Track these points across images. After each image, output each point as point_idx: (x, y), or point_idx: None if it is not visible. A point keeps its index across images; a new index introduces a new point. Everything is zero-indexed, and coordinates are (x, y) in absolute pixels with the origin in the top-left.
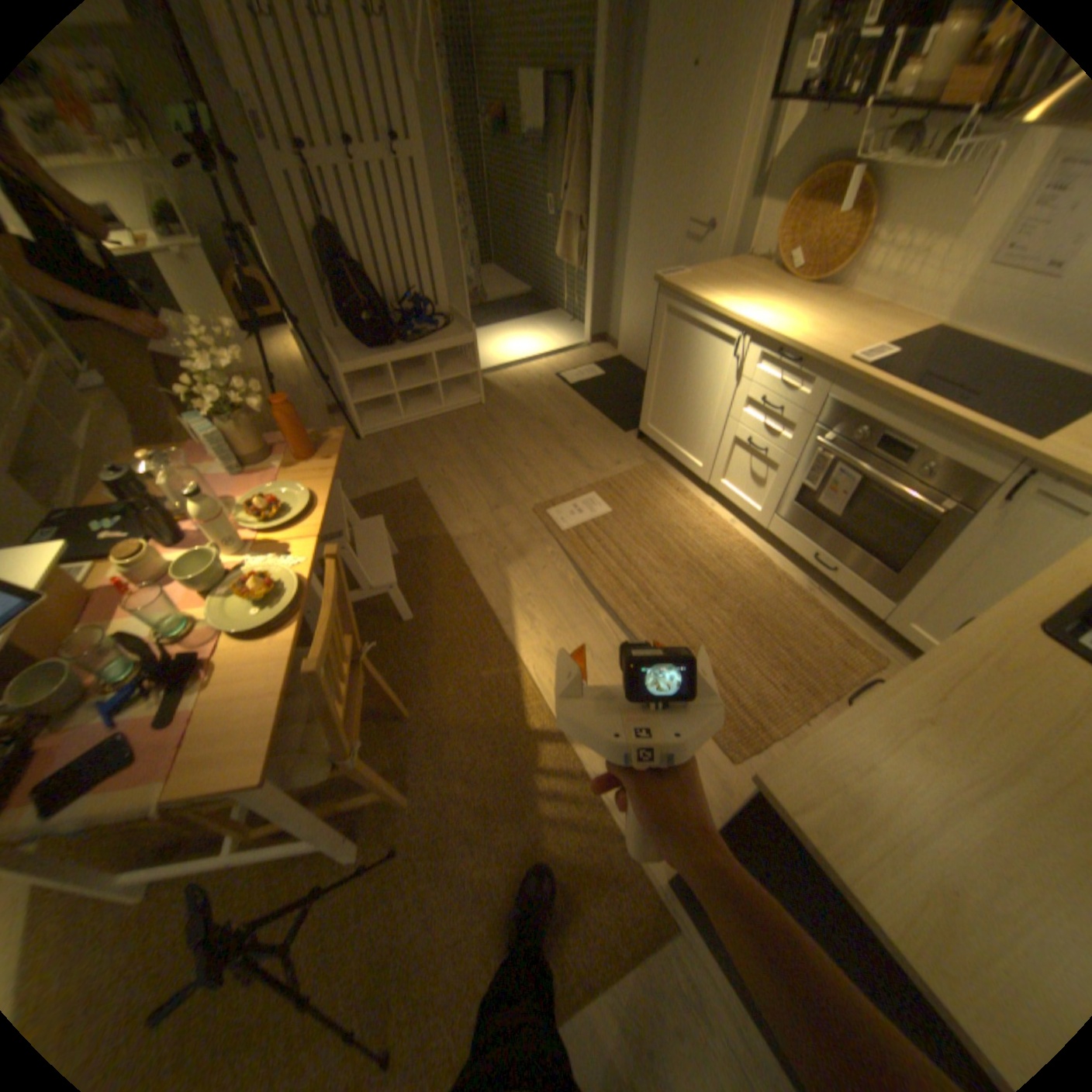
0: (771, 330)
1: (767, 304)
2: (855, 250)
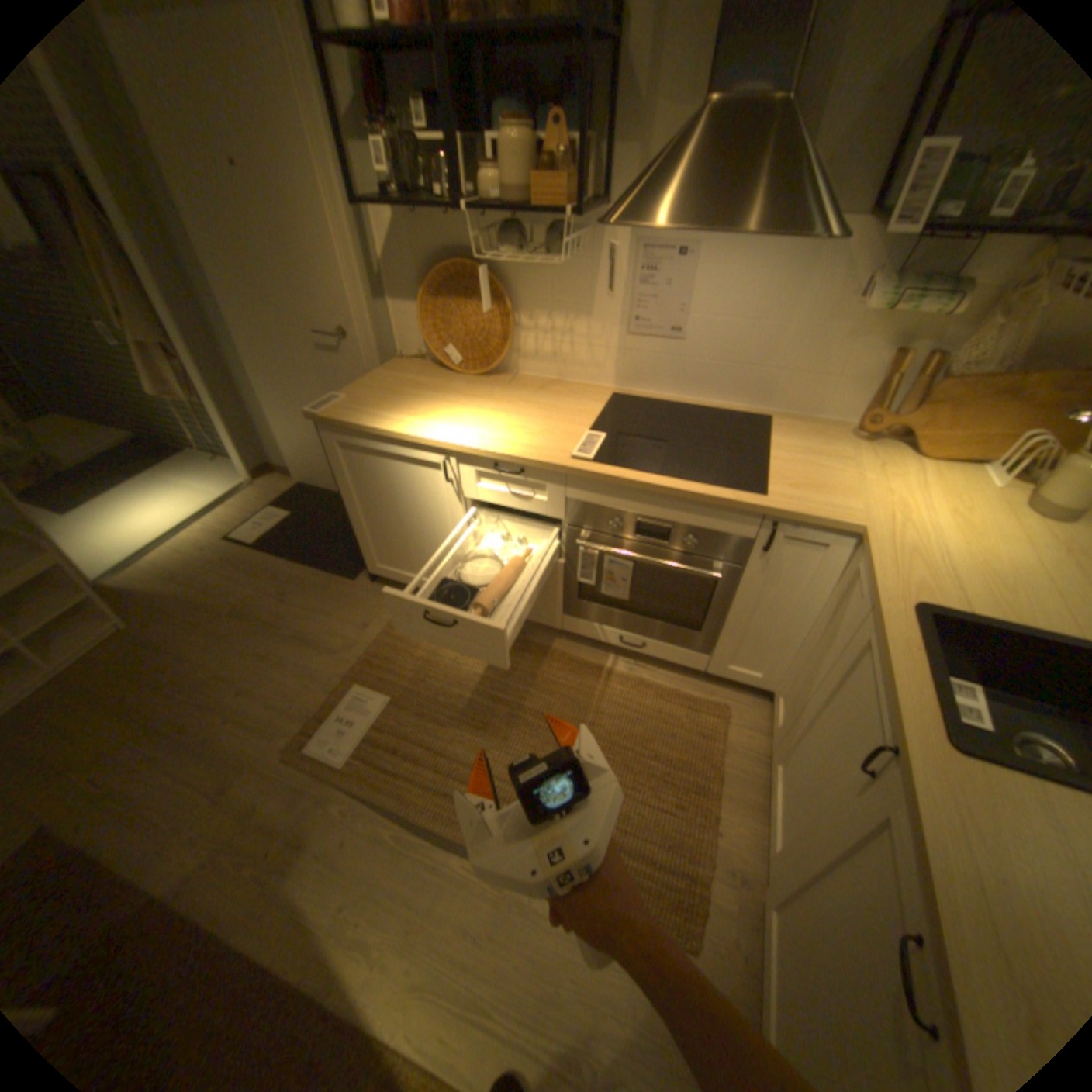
0: (477, 448)
1: (453, 413)
2: (507, 339)
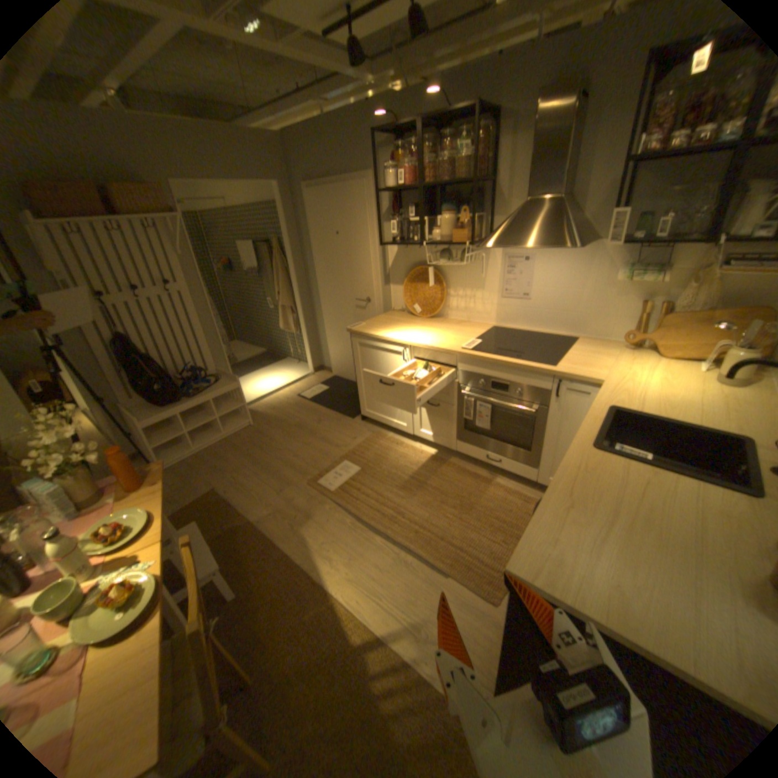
0: (418, 343)
1: (411, 331)
2: (443, 301)
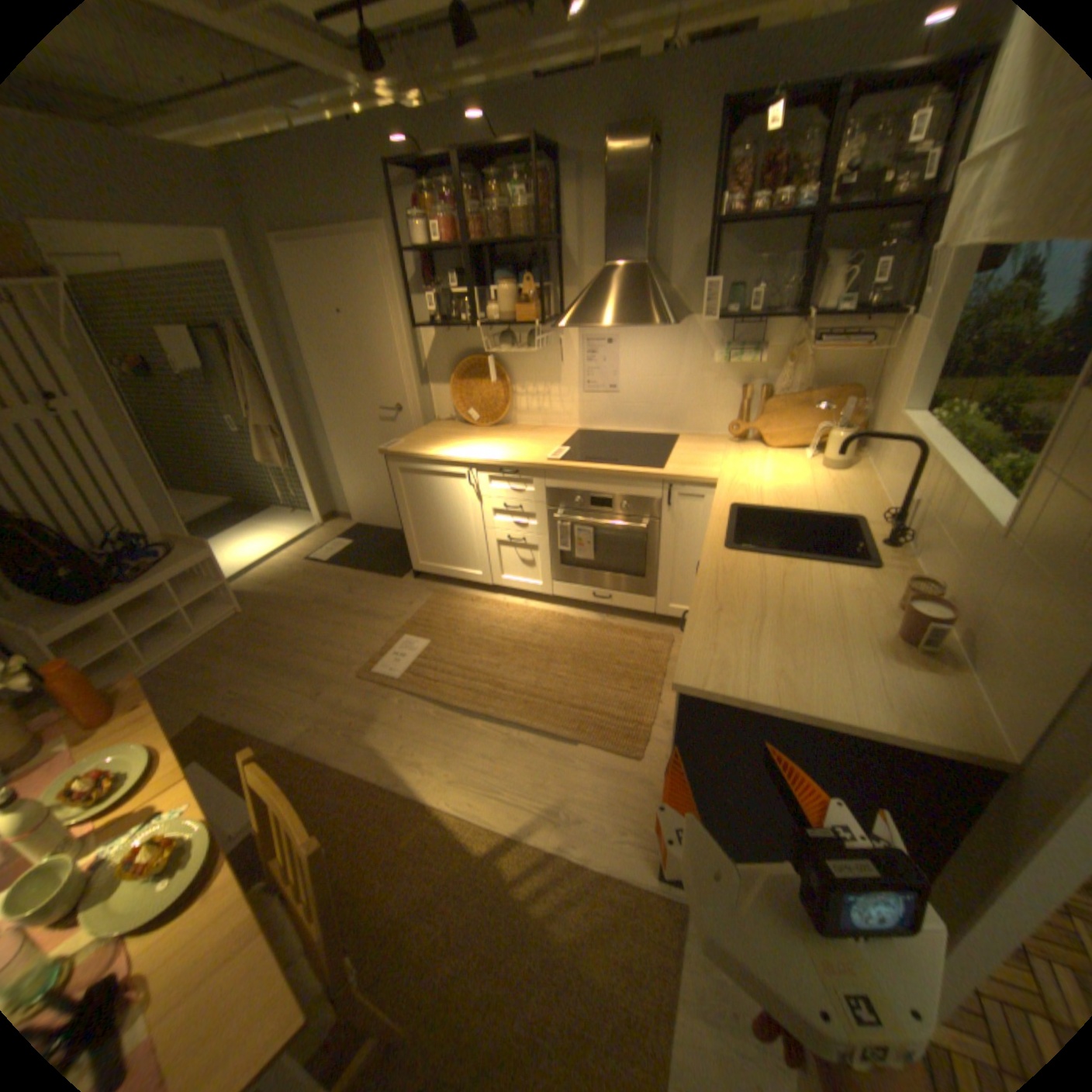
0: (488, 460)
1: (473, 446)
2: (508, 402)
